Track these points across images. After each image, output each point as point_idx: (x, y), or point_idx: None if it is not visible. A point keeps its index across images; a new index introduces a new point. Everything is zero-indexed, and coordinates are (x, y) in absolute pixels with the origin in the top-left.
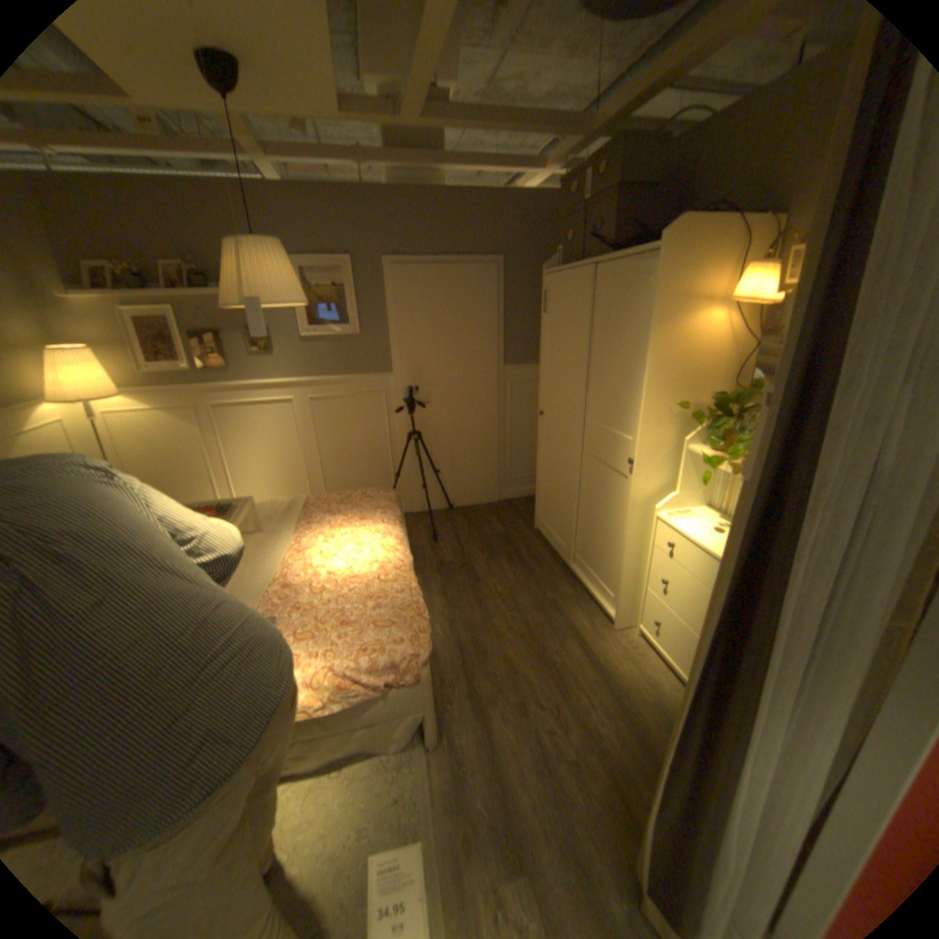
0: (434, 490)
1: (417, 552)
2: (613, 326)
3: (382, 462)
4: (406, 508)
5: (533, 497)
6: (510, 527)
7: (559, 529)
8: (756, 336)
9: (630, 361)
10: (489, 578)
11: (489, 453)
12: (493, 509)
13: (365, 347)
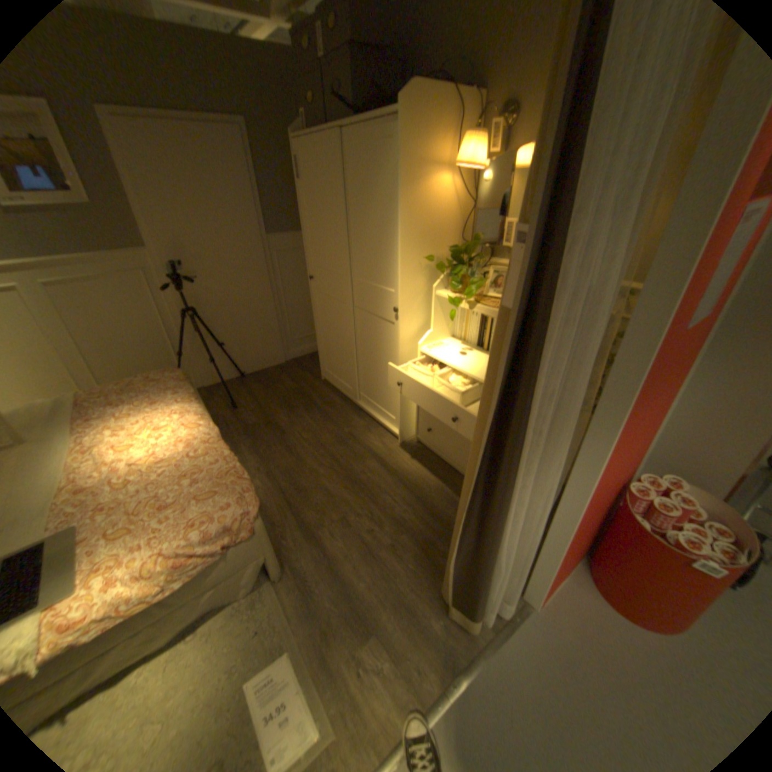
0: (223, 362)
1: (220, 421)
2: (365, 189)
3: (159, 344)
4: (198, 383)
5: (316, 353)
6: (301, 381)
7: (344, 375)
8: (473, 198)
9: (384, 222)
10: (293, 428)
11: (269, 320)
12: (283, 369)
13: (103, 218)
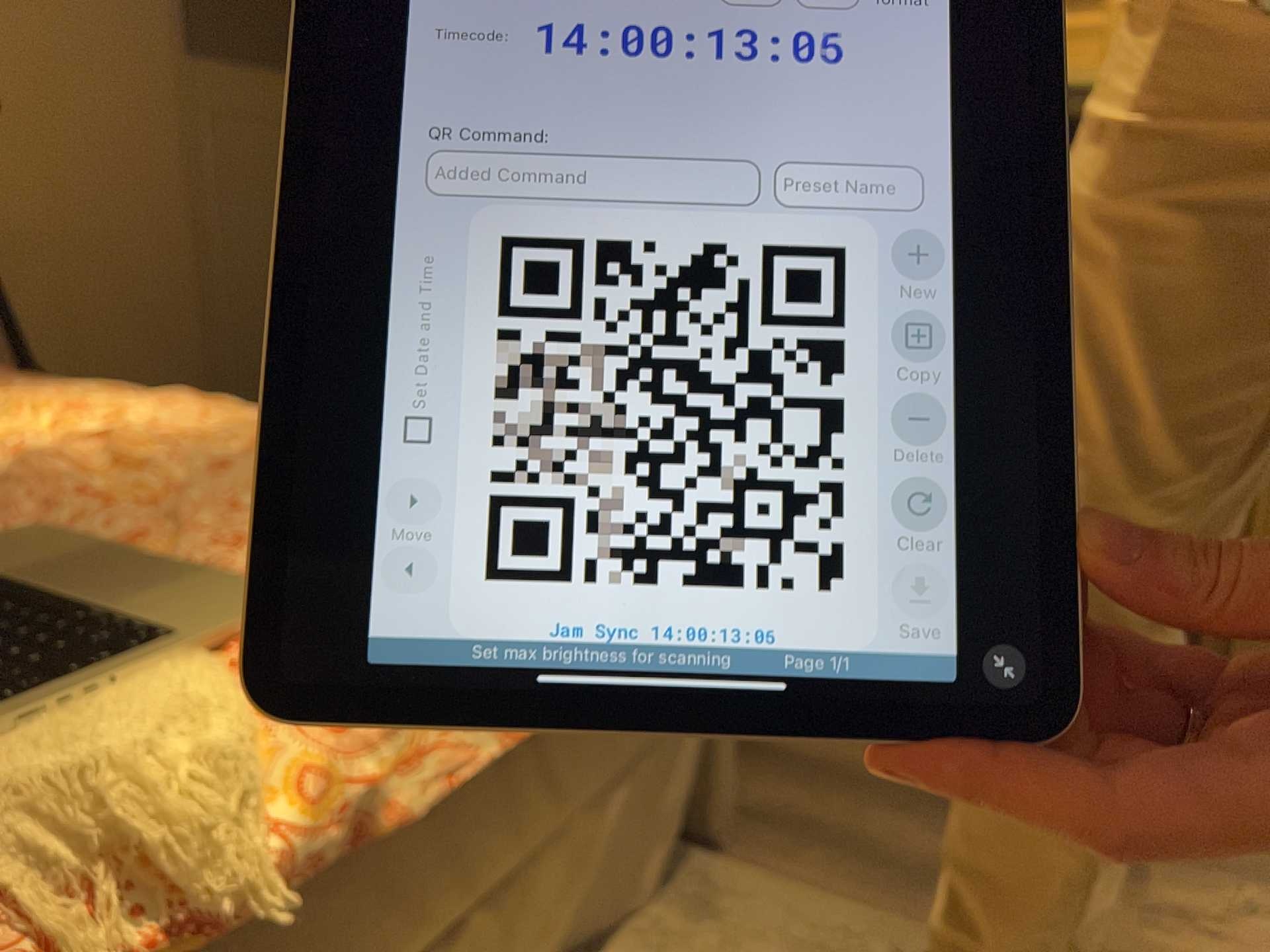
0: None
1: None
2: None
3: None
4: None
5: None
6: None
7: None
8: None
9: None
10: None
11: (178, 322)
12: None
13: None
